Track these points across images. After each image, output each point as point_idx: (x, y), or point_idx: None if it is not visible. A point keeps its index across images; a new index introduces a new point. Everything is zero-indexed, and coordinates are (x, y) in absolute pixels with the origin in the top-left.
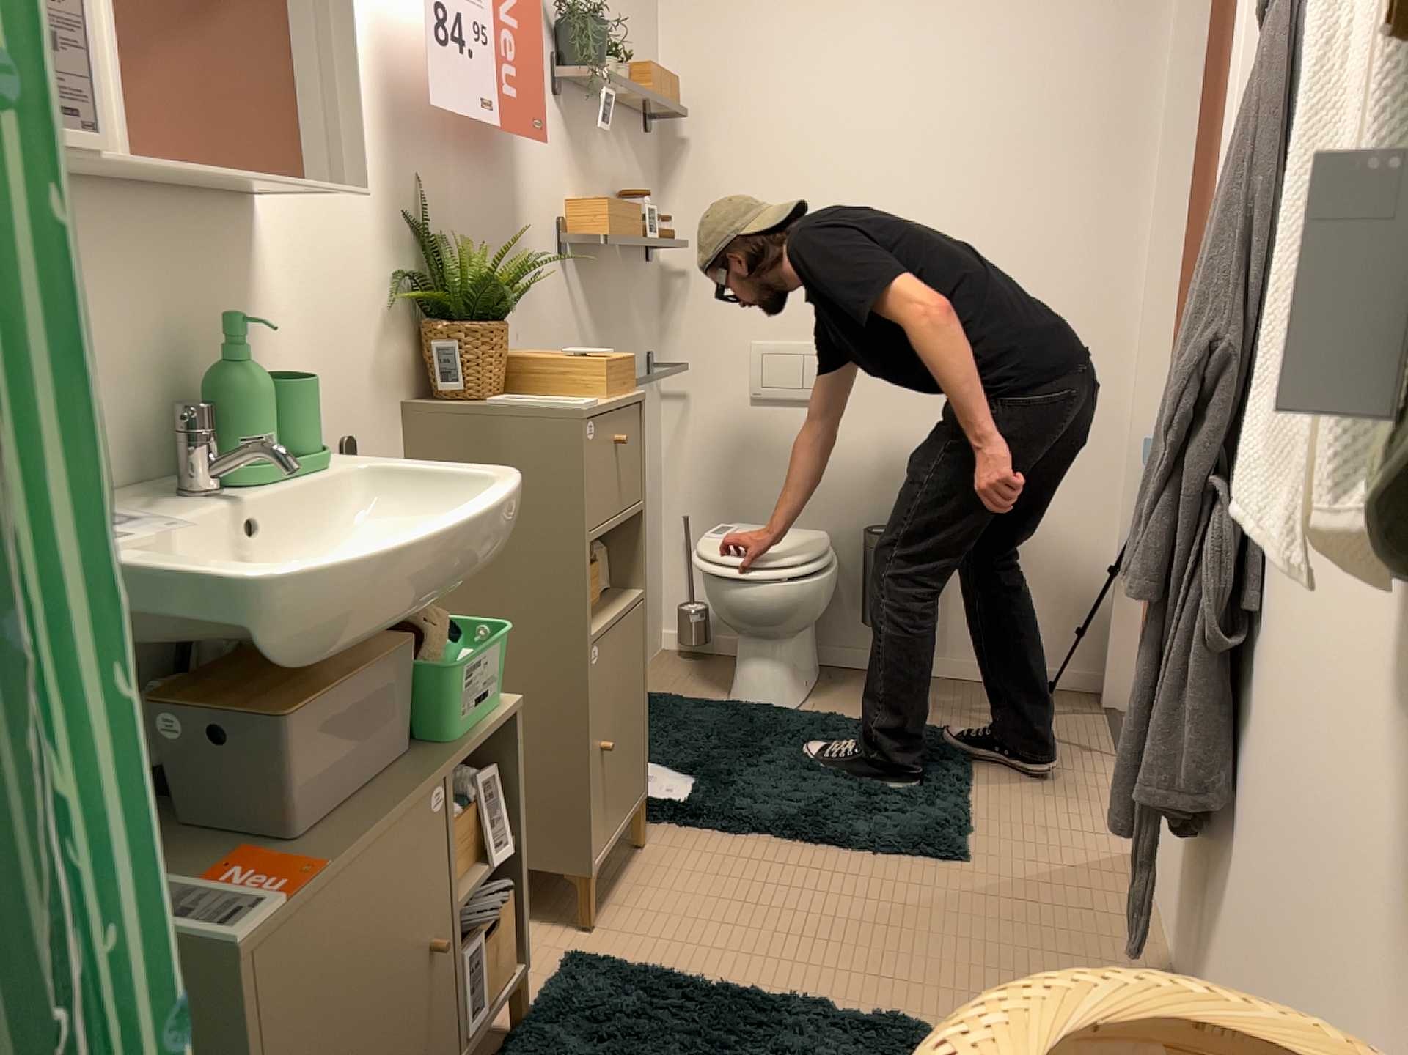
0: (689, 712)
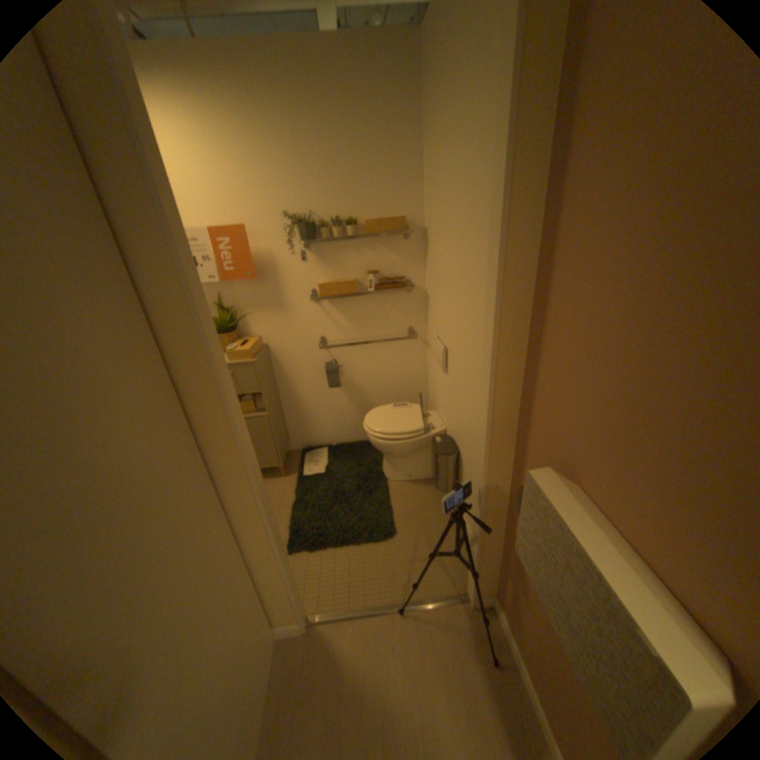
0: (367, 456)
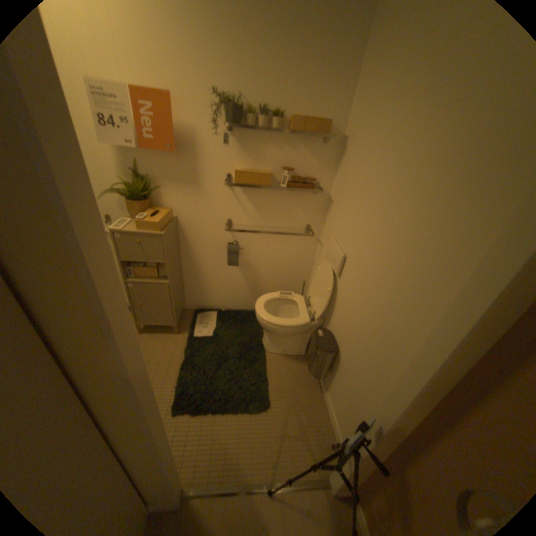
0: (250, 326)
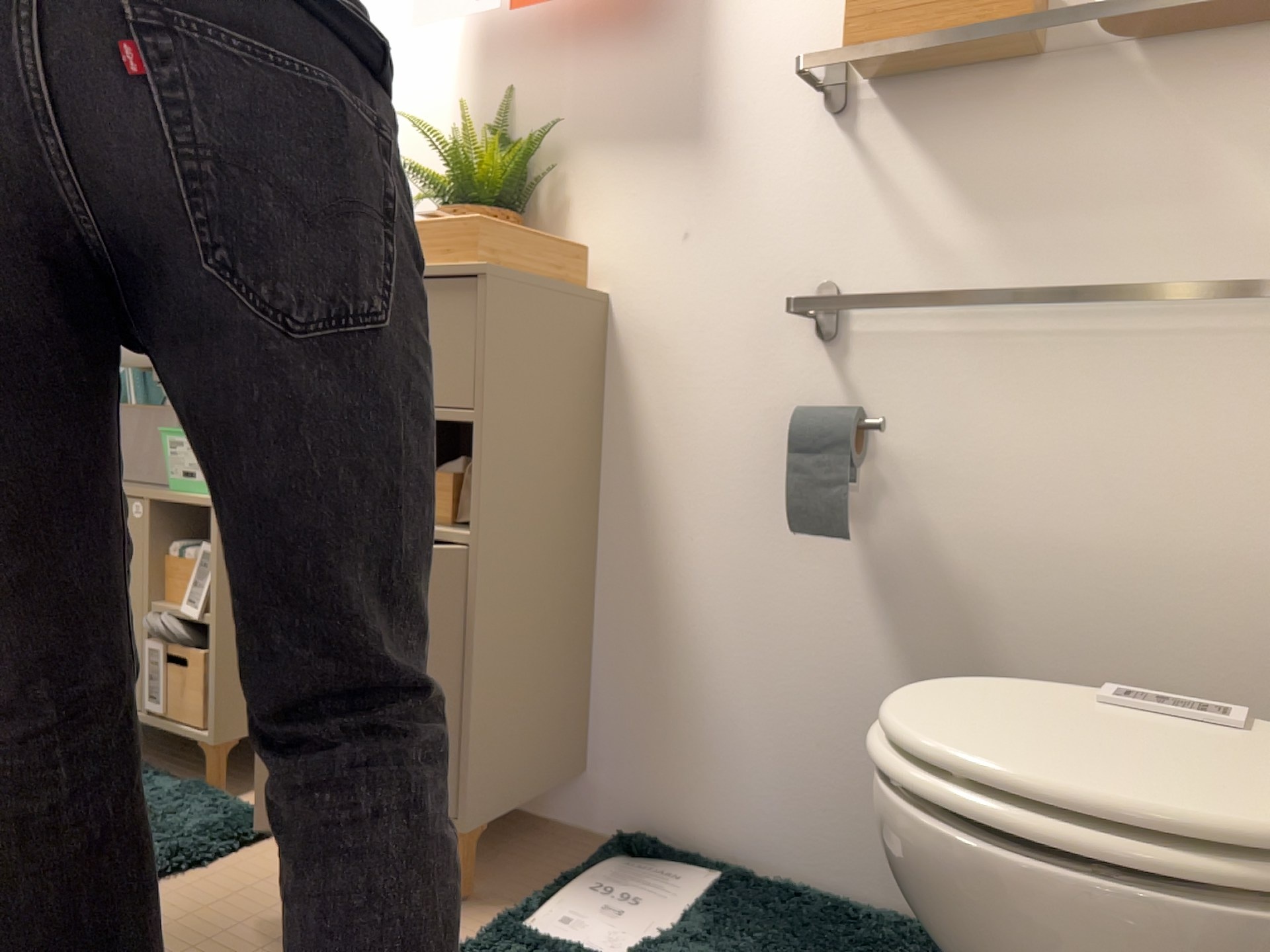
0: None
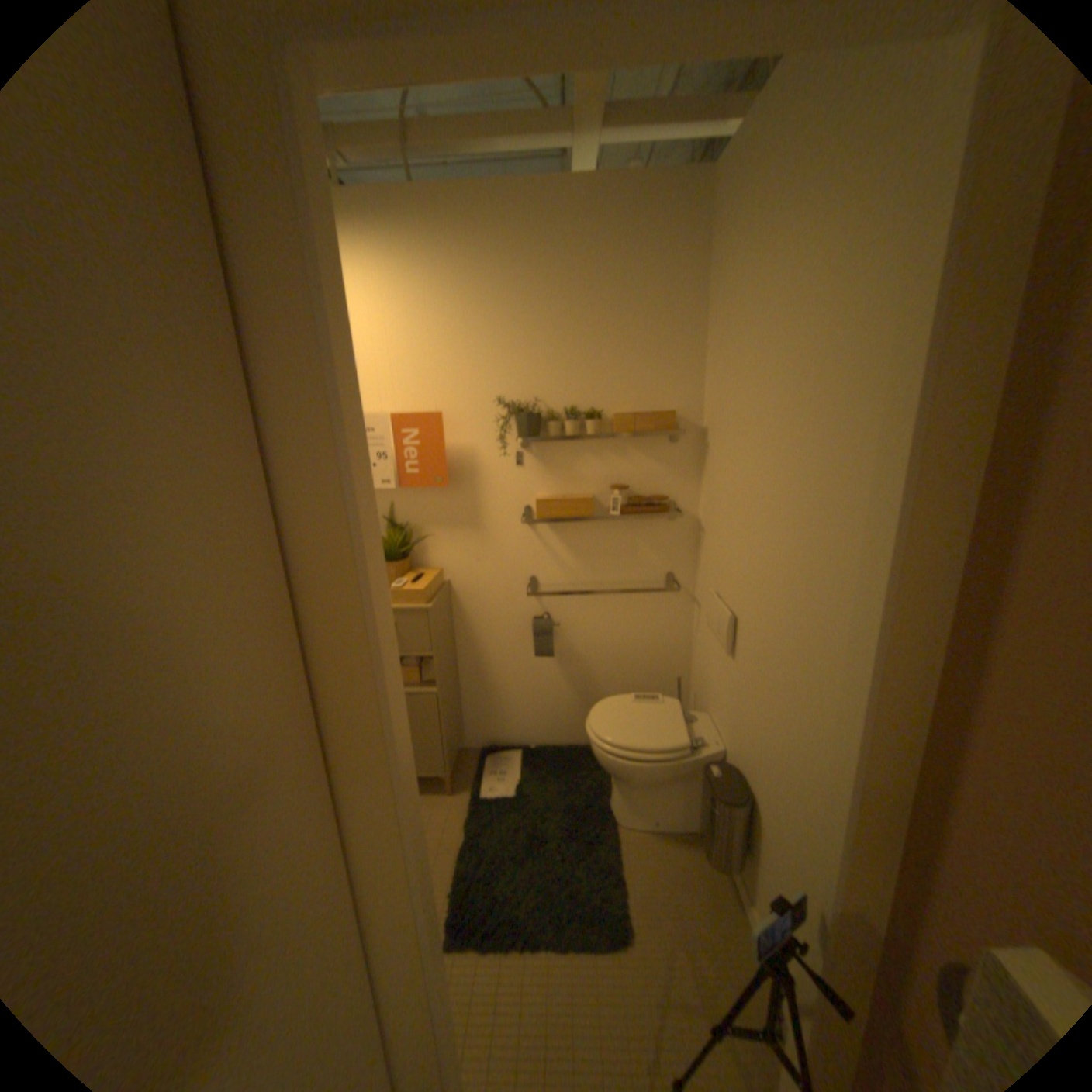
0: (585, 775)
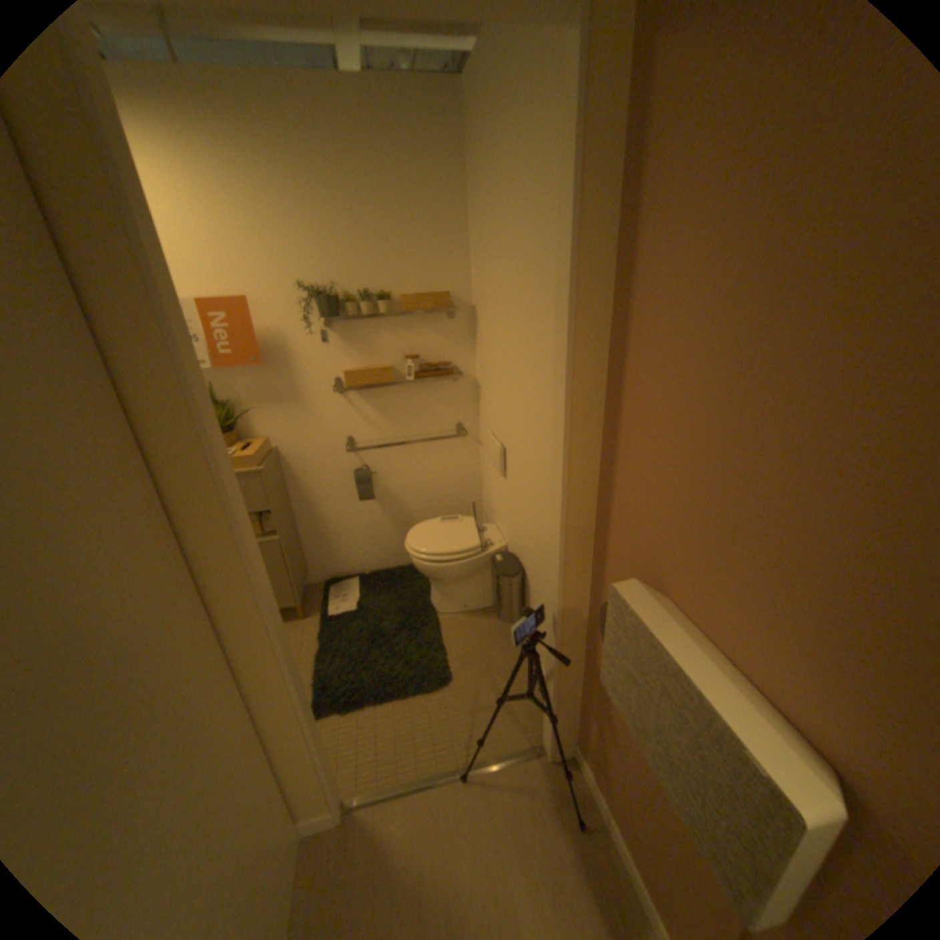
0: (410, 585)
